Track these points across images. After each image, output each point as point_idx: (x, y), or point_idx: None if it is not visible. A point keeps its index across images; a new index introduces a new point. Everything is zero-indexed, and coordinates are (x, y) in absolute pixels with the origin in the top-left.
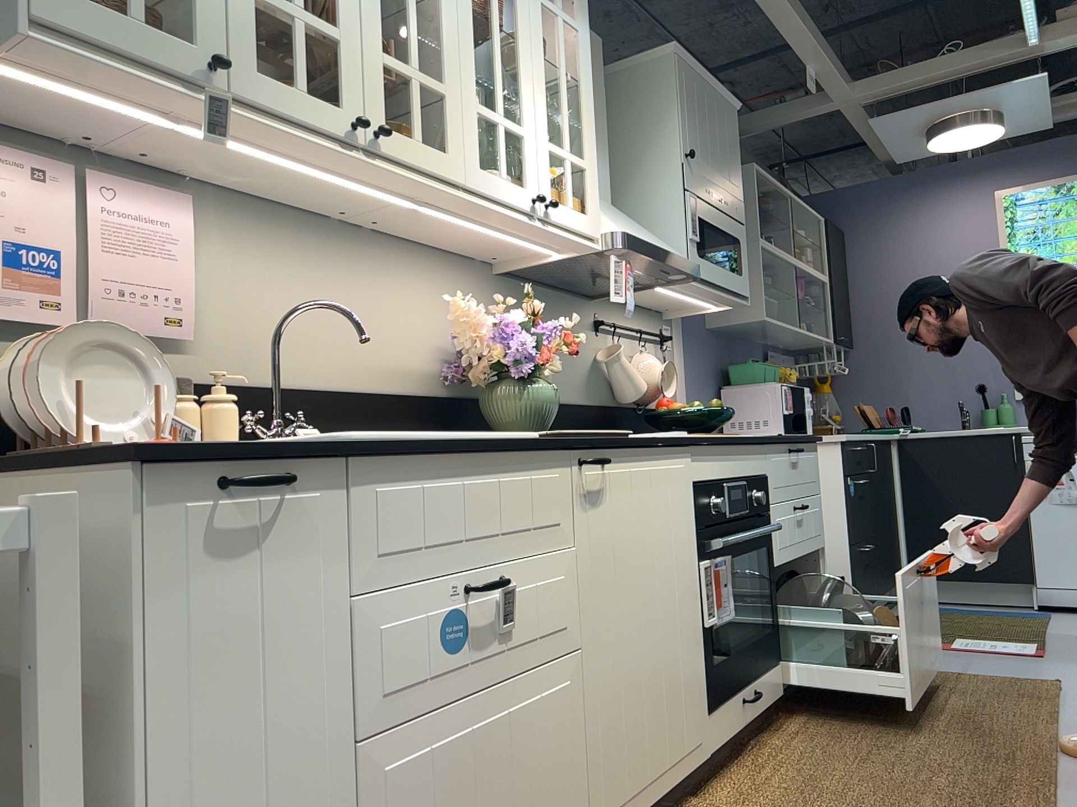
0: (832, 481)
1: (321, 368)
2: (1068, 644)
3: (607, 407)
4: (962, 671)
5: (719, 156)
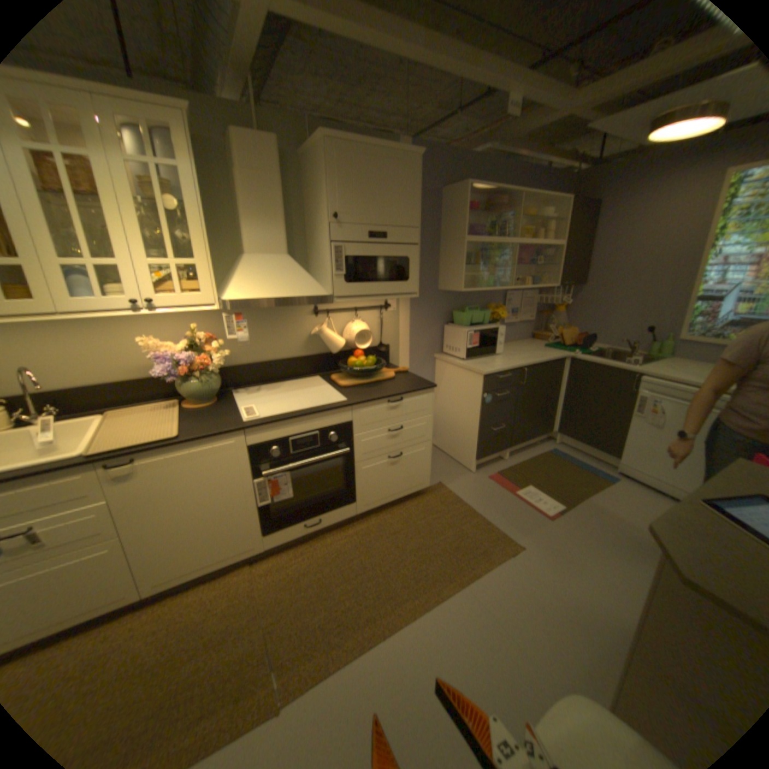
0: (476, 393)
1: (82, 377)
2: (585, 516)
3: (321, 355)
4: (488, 518)
5: (383, 202)
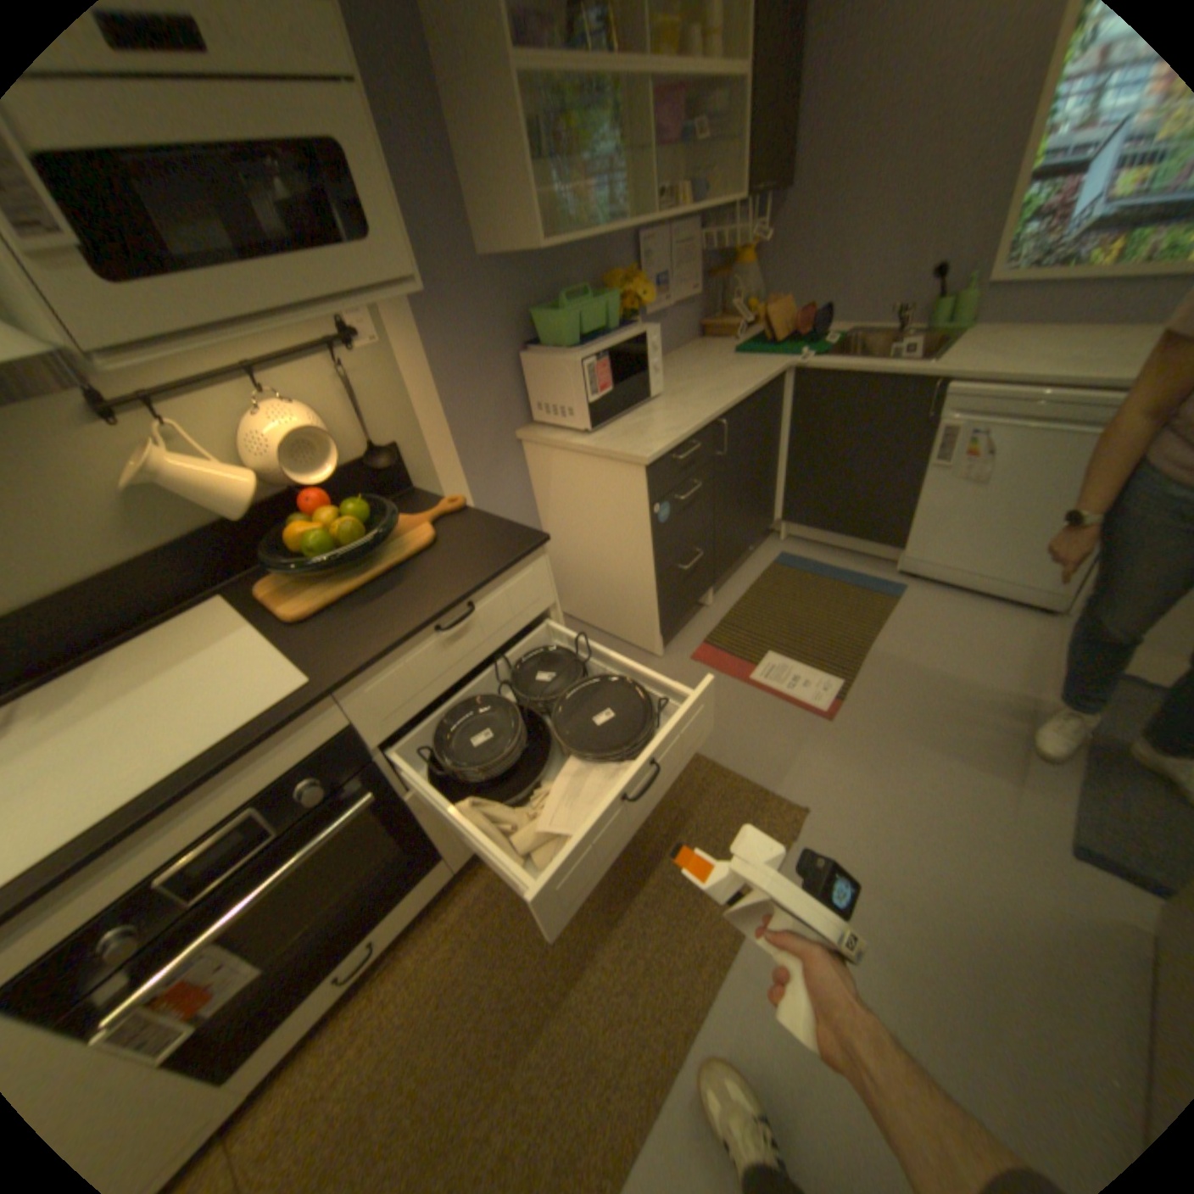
0: (635, 507)
1: None
2: (878, 687)
3: (198, 532)
4: (719, 760)
5: None
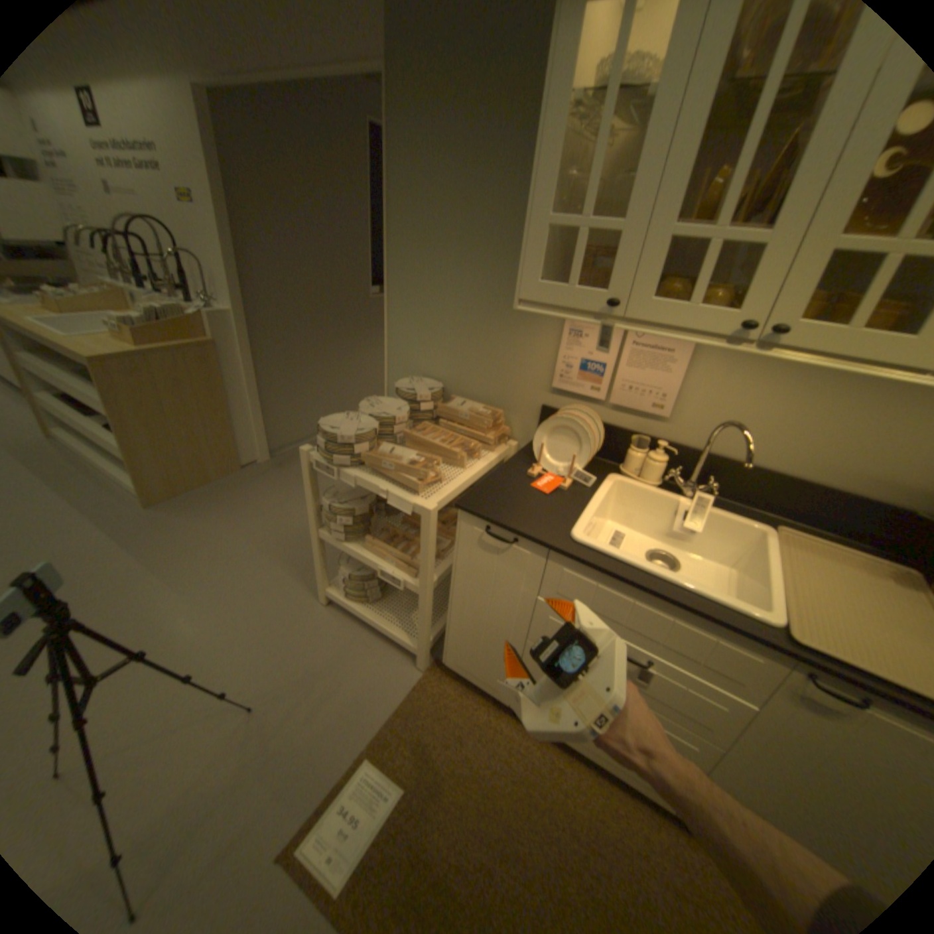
0: None
1: (778, 454)
2: None
3: None
4: None
5: None
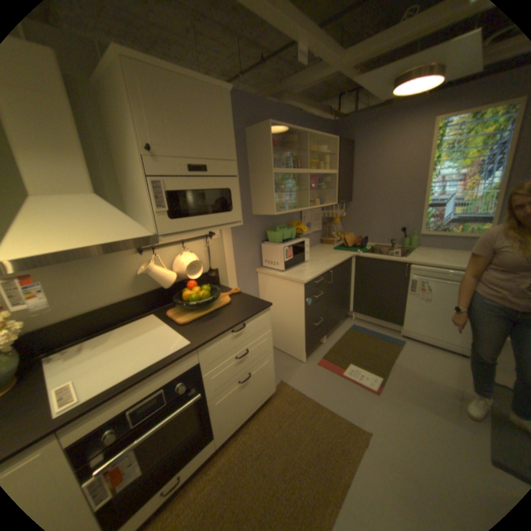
0: (299, 298)
1: None
2: (398, 382)
3: (151, 291)
4: (332, 409)
5: (199, 134)
